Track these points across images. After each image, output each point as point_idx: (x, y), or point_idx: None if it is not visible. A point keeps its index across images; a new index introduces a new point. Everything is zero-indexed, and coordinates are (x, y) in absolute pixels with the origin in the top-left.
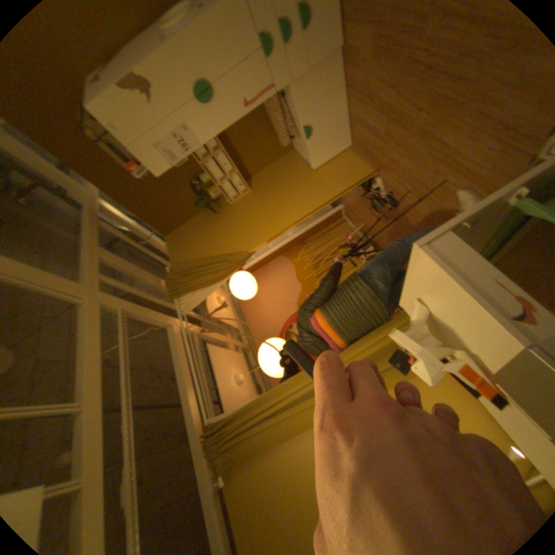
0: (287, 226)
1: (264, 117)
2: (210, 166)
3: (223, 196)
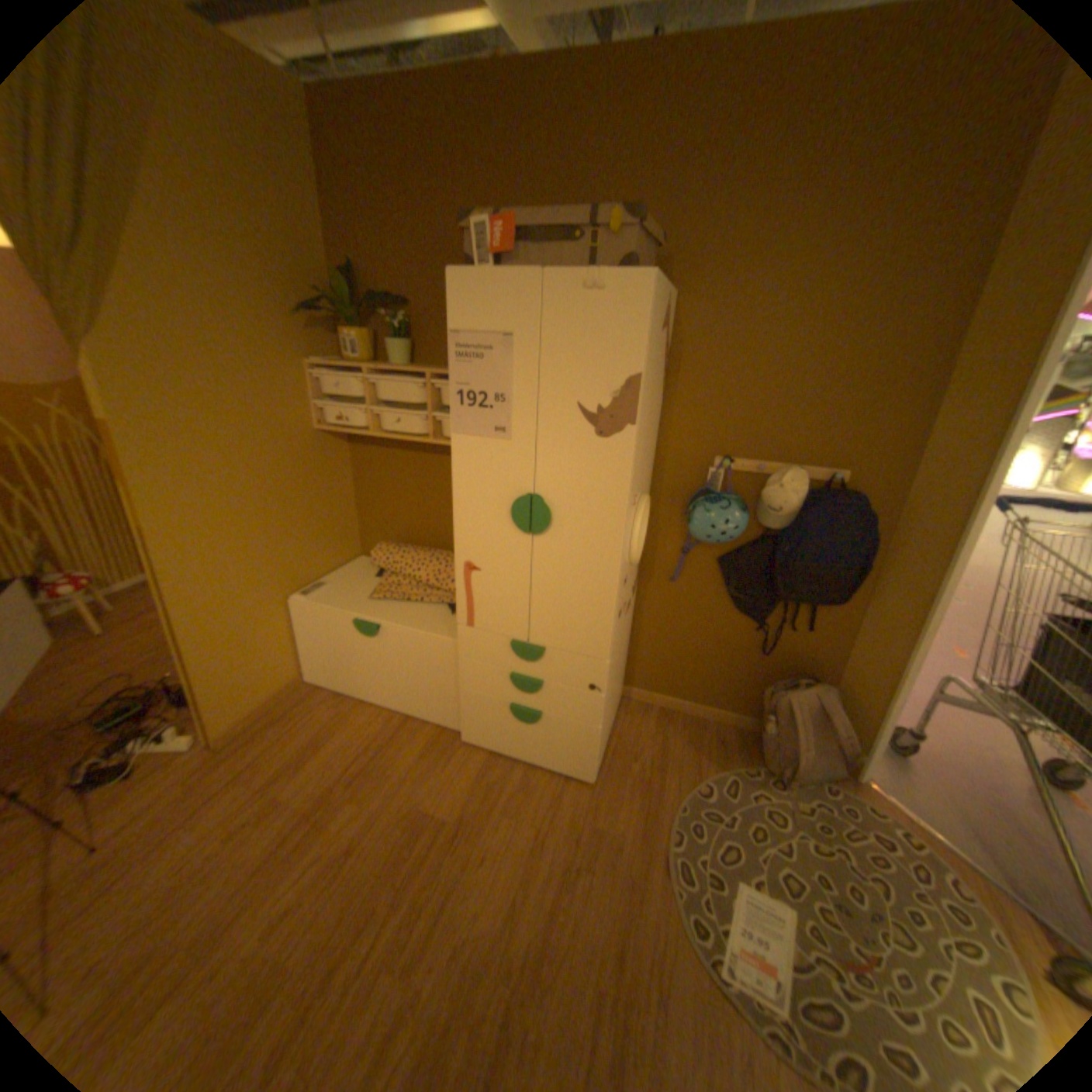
0: (134, 506)
1: (437, 537)
2: (407, 387)
3: (332, 349)
